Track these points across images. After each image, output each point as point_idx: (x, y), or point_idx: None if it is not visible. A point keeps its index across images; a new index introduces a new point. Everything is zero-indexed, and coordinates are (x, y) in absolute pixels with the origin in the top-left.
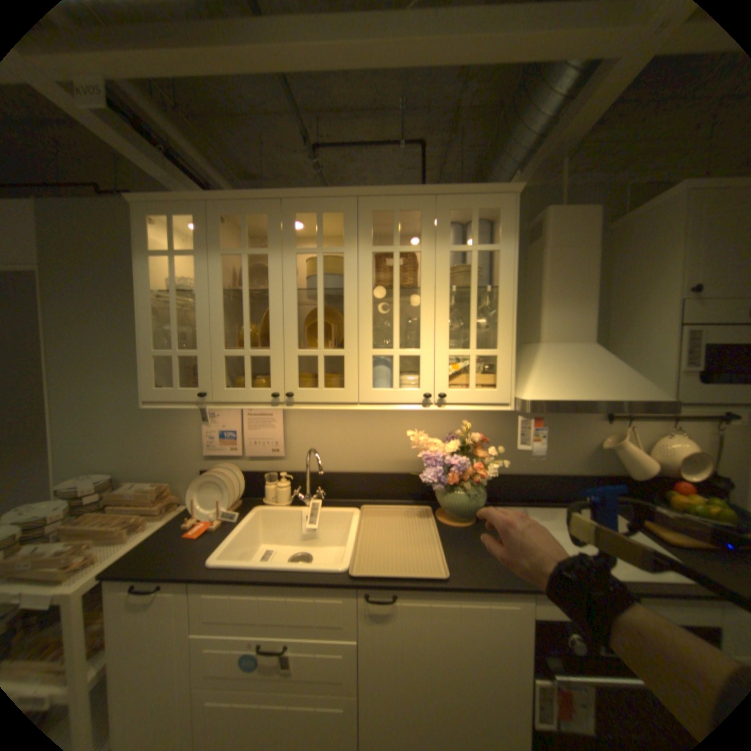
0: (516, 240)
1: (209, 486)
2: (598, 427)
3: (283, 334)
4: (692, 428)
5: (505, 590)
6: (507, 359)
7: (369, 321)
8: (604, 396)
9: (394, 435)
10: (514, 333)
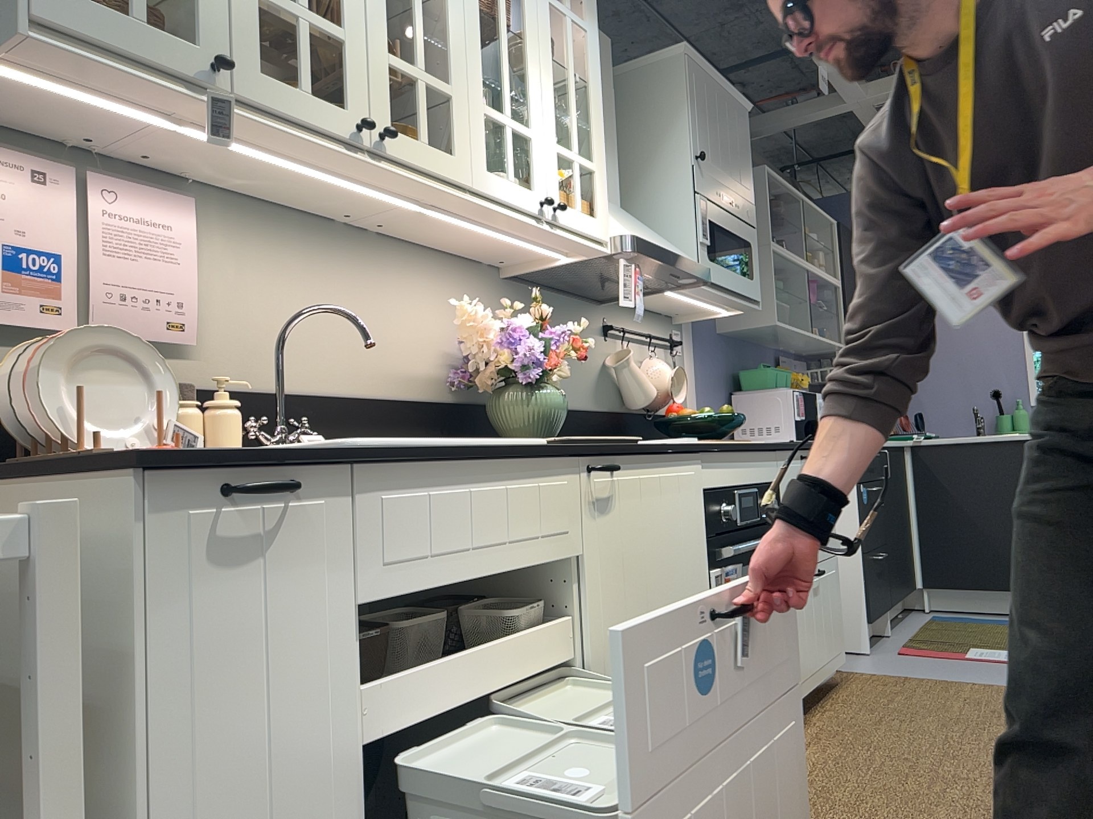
0: (597, 29)
1: (85, 370)
2: (600, 342)
3: (363, 8)
4: (657, 353)
5: (688, 446)
6: (603, 179)
7: (478, 53)
8: (671, 250)
9: (397, 323)
10: (604, 148)
